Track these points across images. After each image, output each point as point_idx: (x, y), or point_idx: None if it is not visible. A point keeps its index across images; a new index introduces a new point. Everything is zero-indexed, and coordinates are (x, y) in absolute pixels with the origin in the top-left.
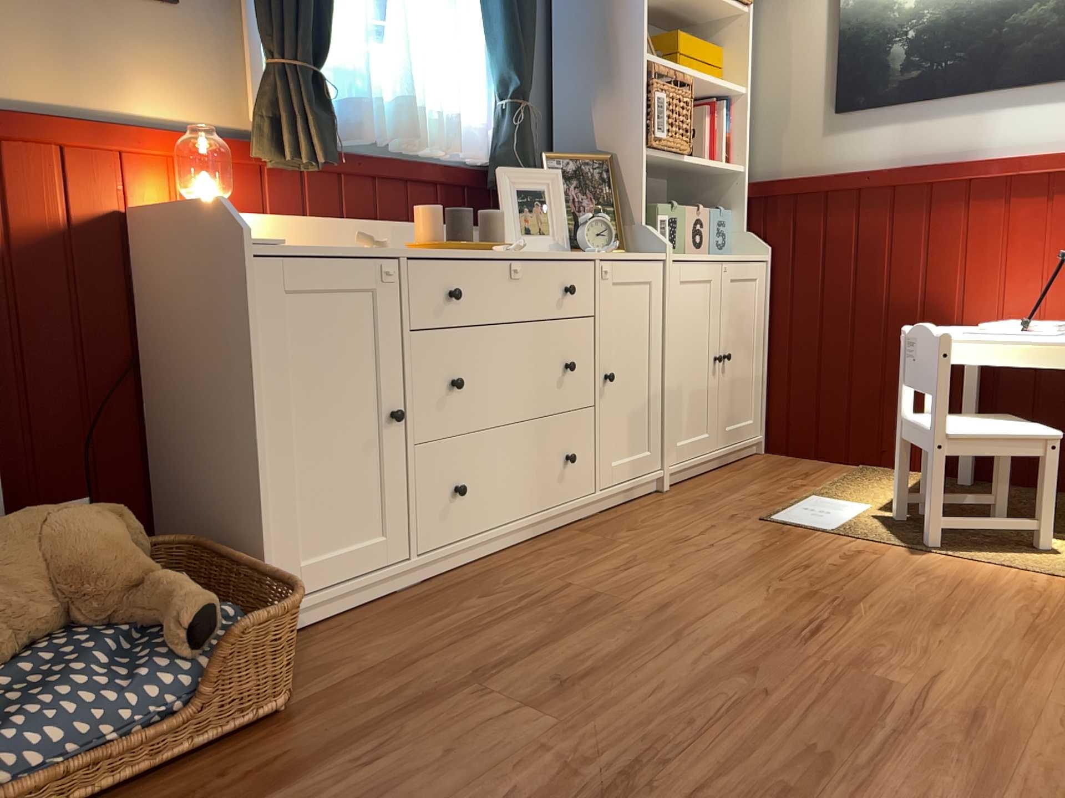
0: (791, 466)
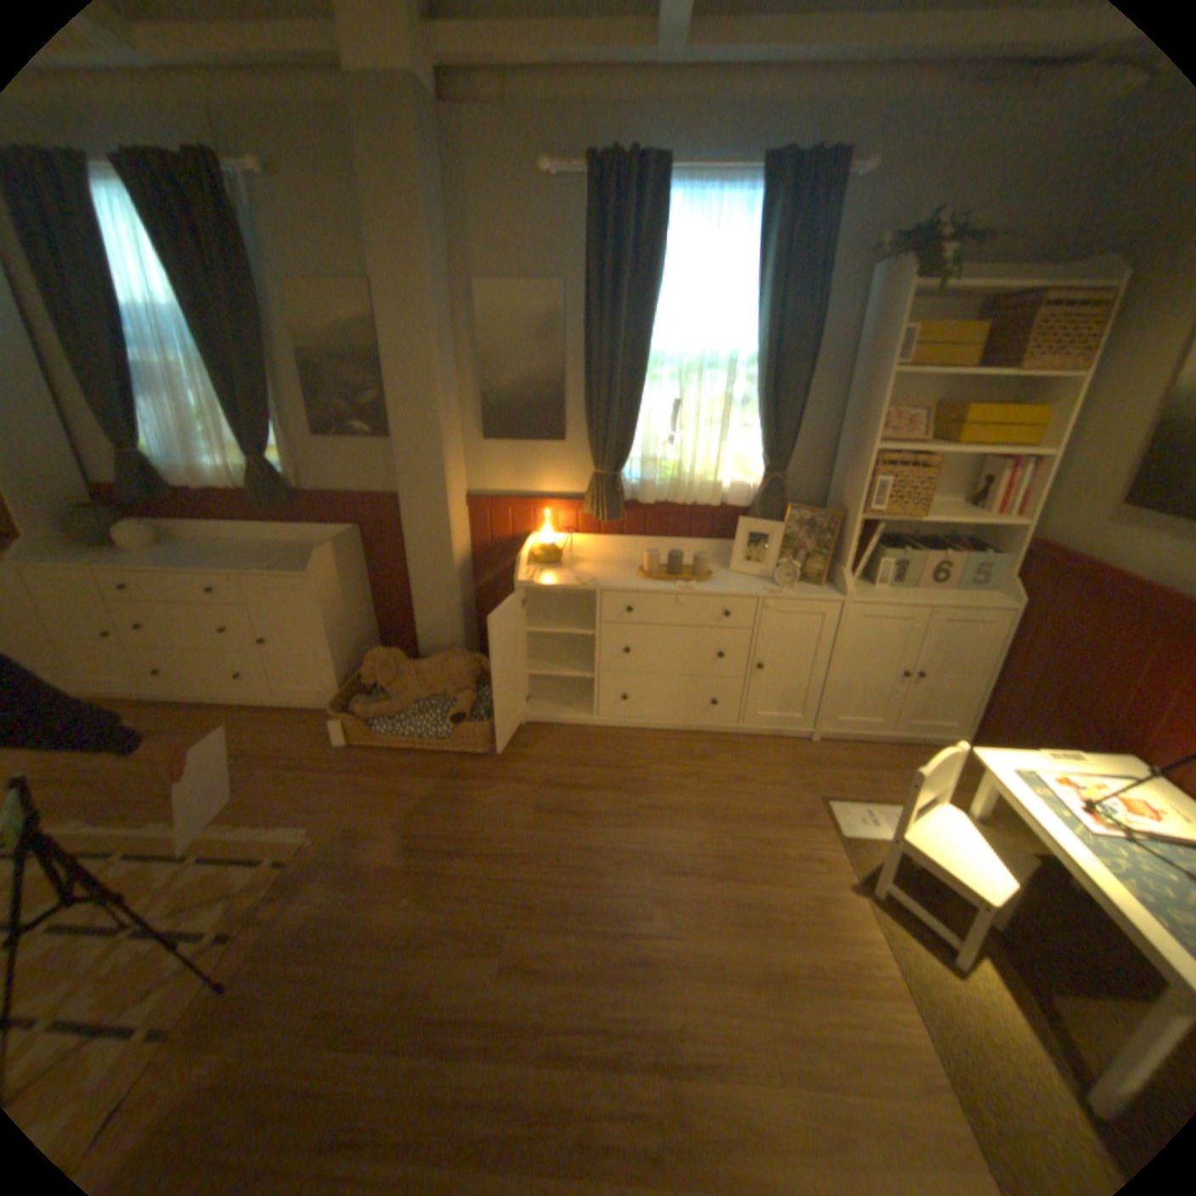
0: None
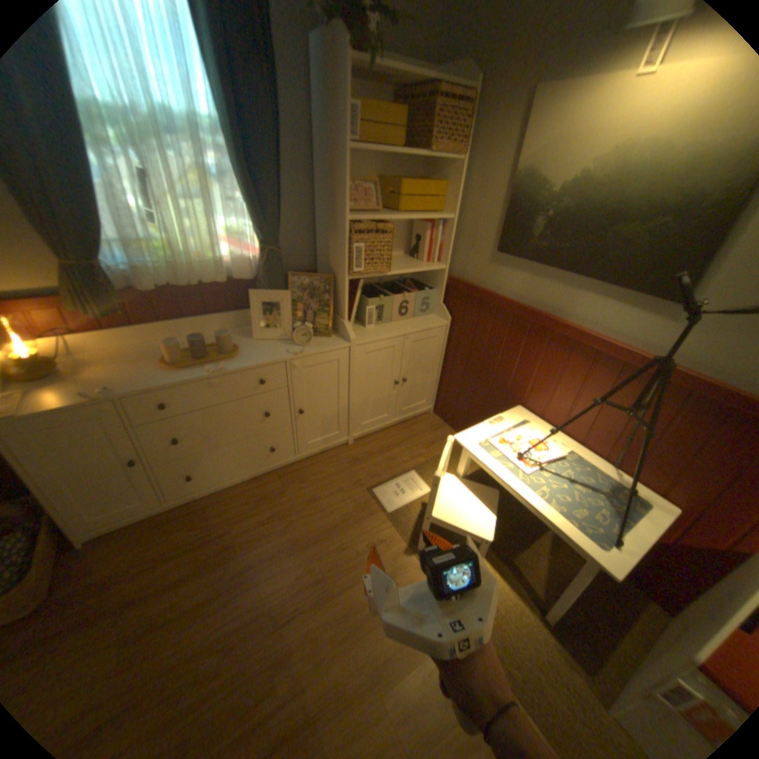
0: (432, 432)
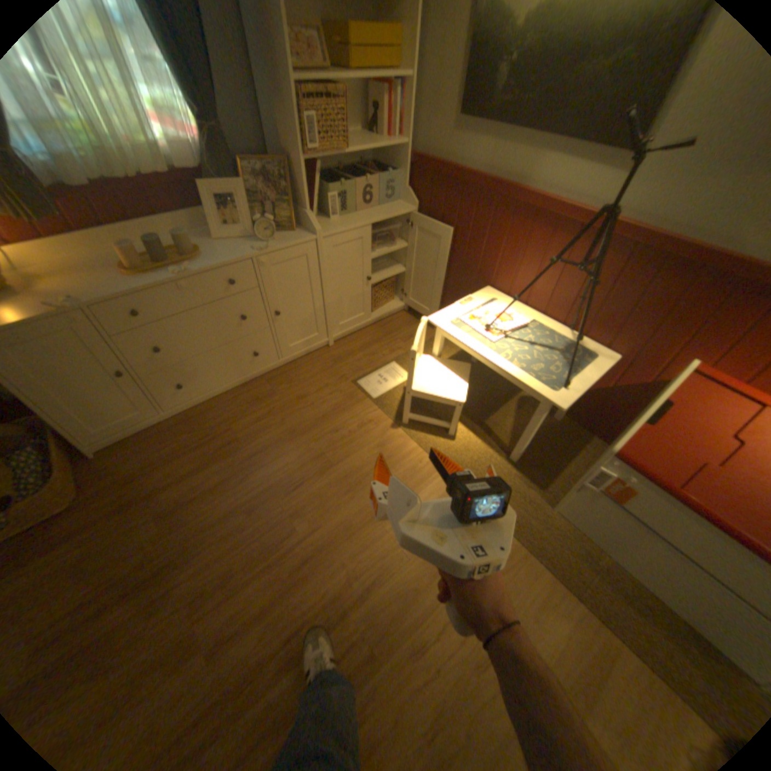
0: (409, 328)
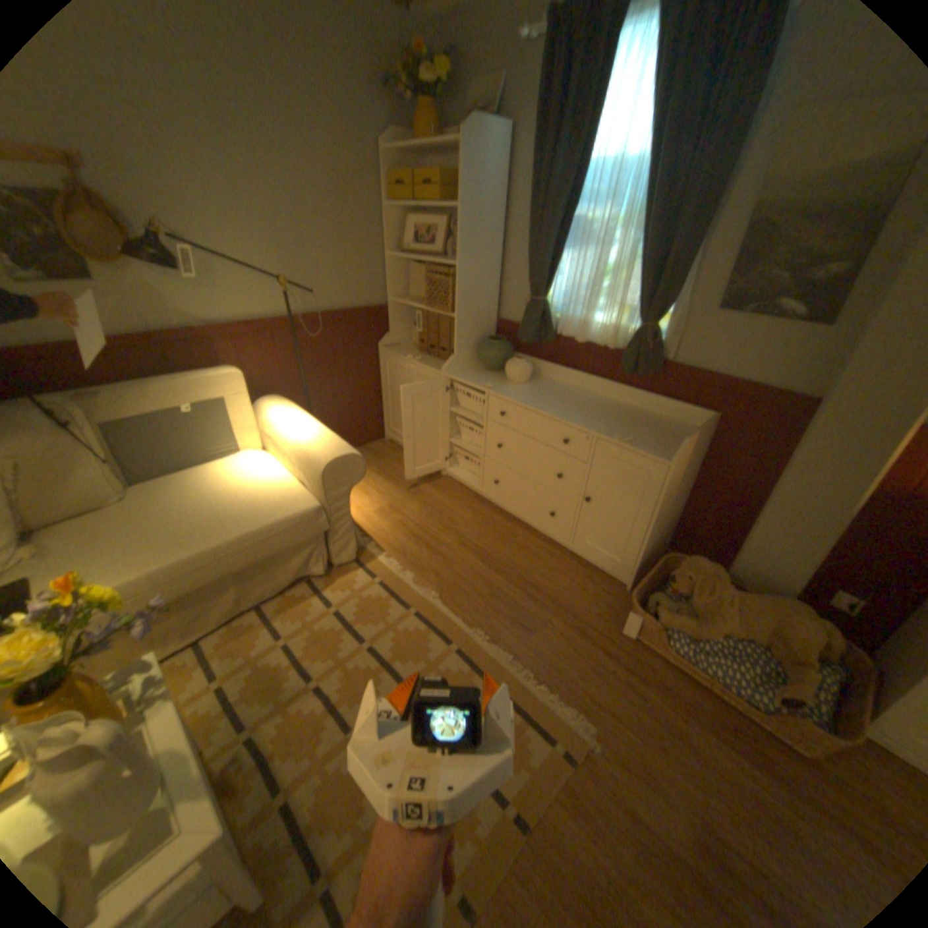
0: None
